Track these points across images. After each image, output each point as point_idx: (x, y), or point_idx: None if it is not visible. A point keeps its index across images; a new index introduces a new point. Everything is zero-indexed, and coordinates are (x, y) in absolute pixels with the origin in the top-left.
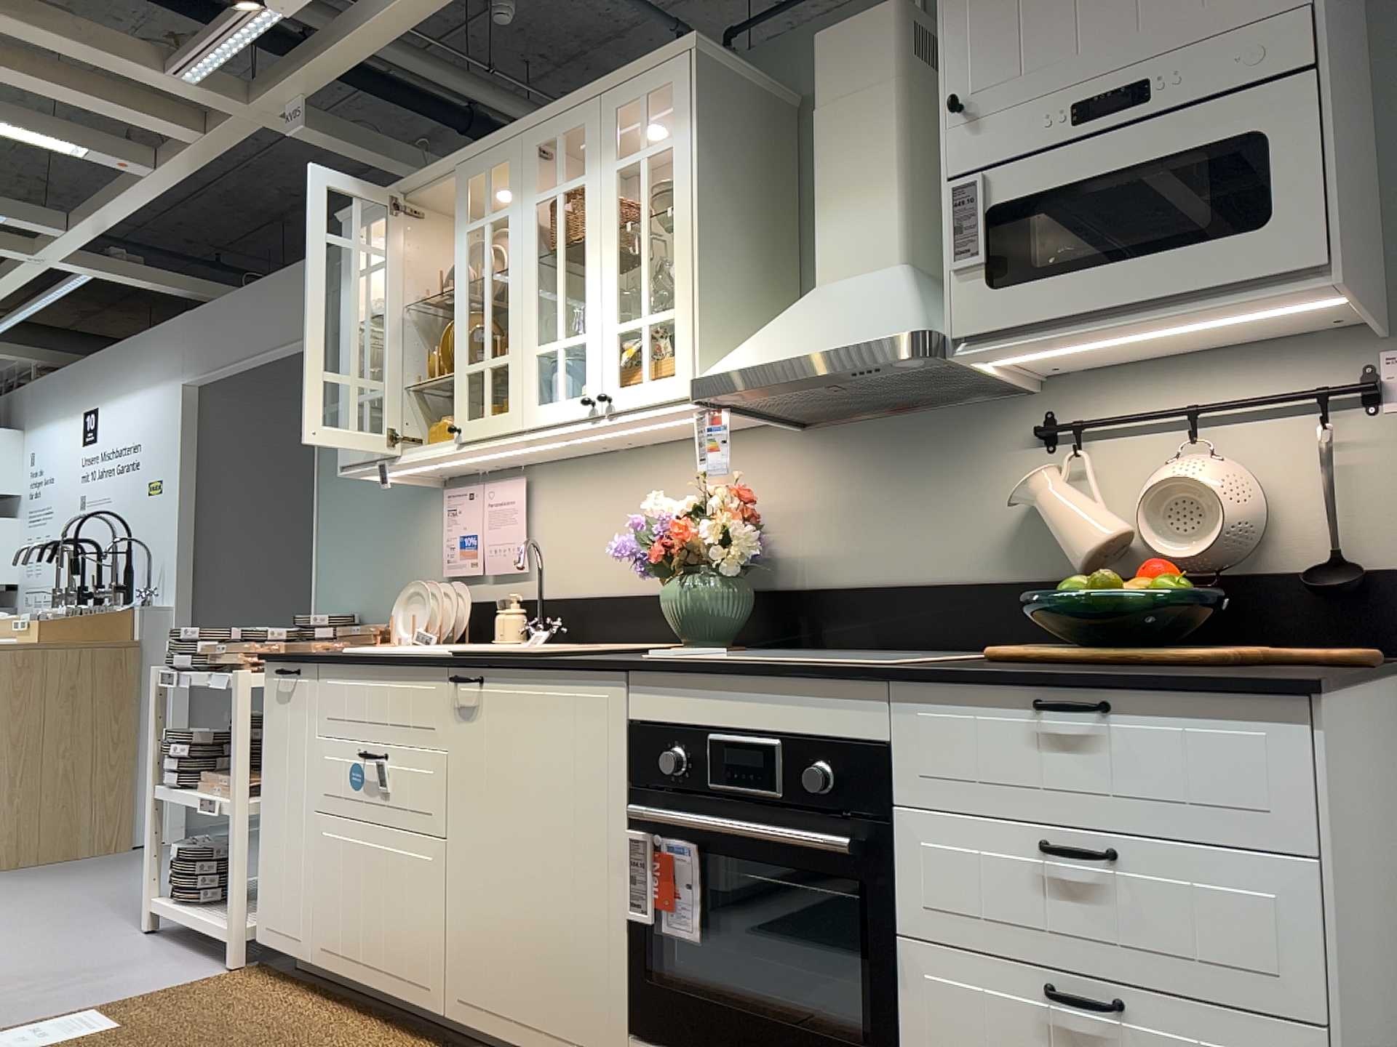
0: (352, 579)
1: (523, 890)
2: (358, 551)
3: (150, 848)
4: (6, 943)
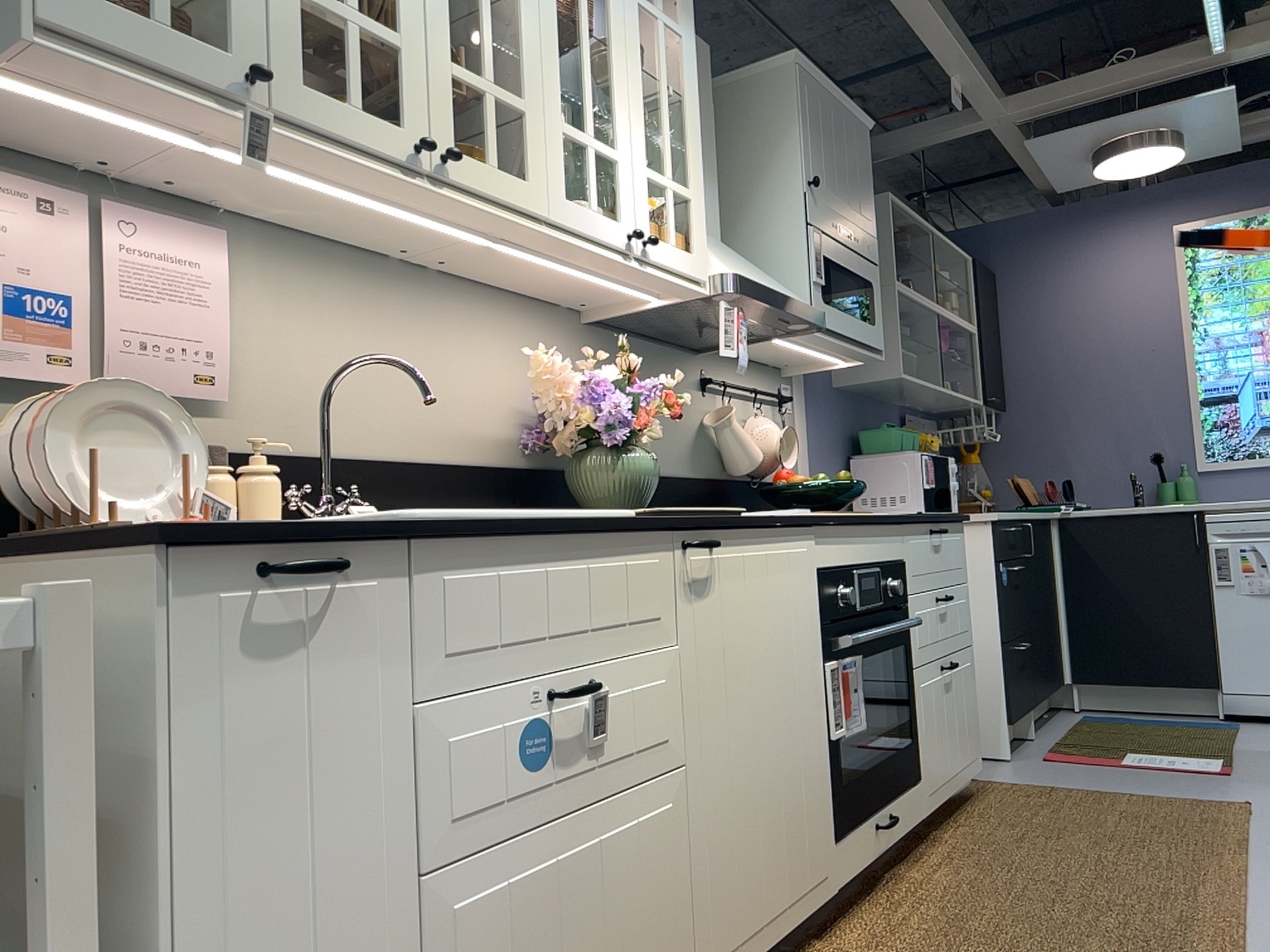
0: None
1: (765, 771)
2: None
3: None
4: None
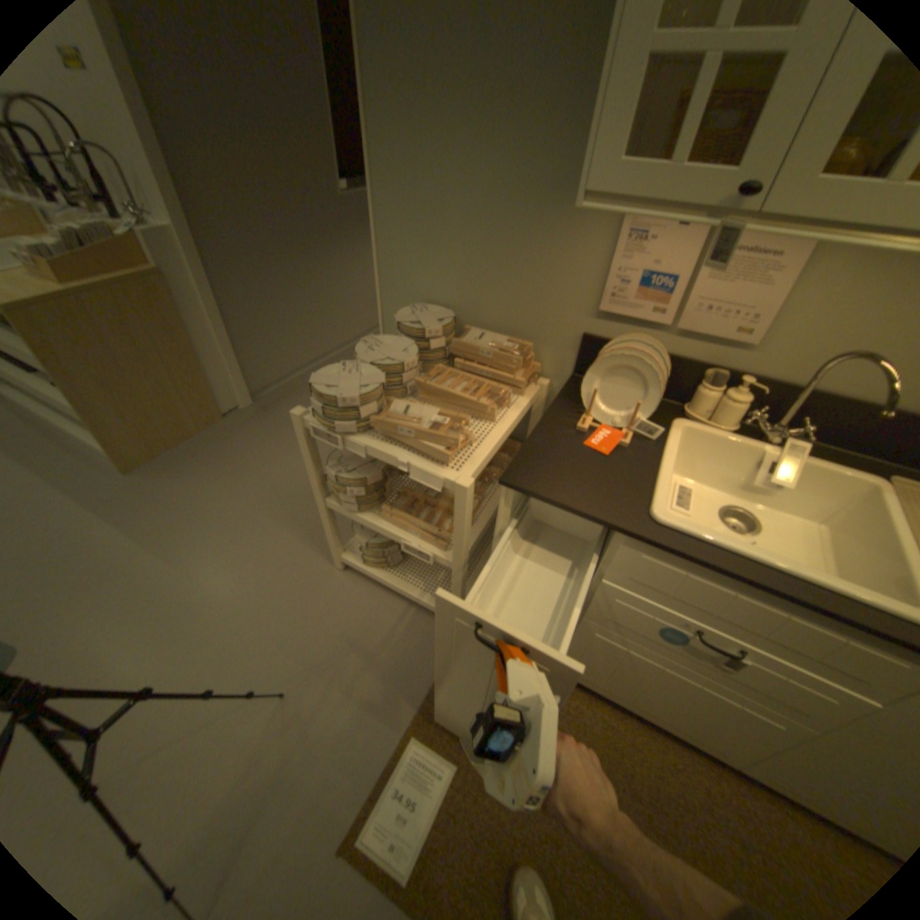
0: (436, 266)
1: None
2: (445, 237)
3: (330, 534)
4: (242, 604)
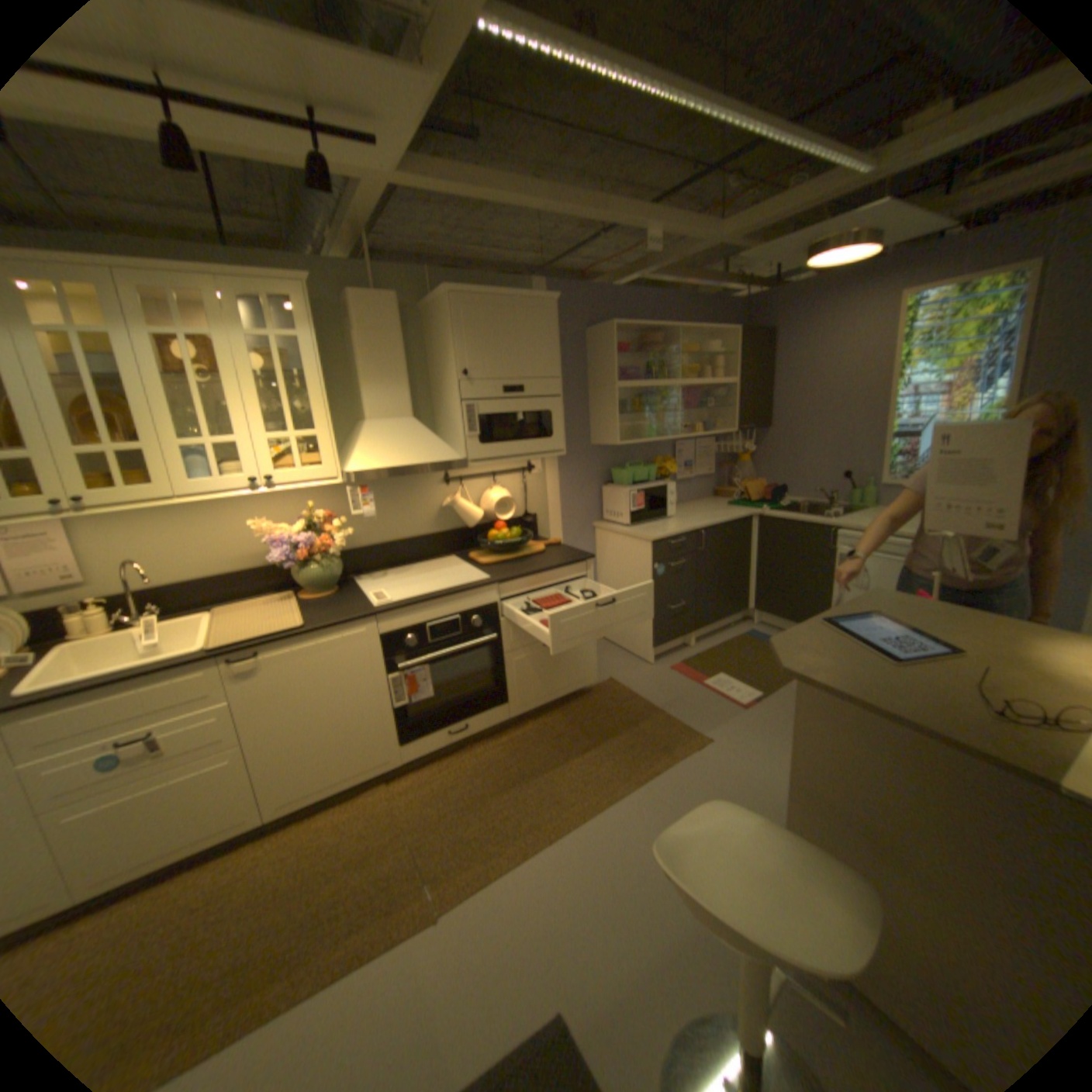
0: None
1: (320, 733)
2: None
3: None
4: None
